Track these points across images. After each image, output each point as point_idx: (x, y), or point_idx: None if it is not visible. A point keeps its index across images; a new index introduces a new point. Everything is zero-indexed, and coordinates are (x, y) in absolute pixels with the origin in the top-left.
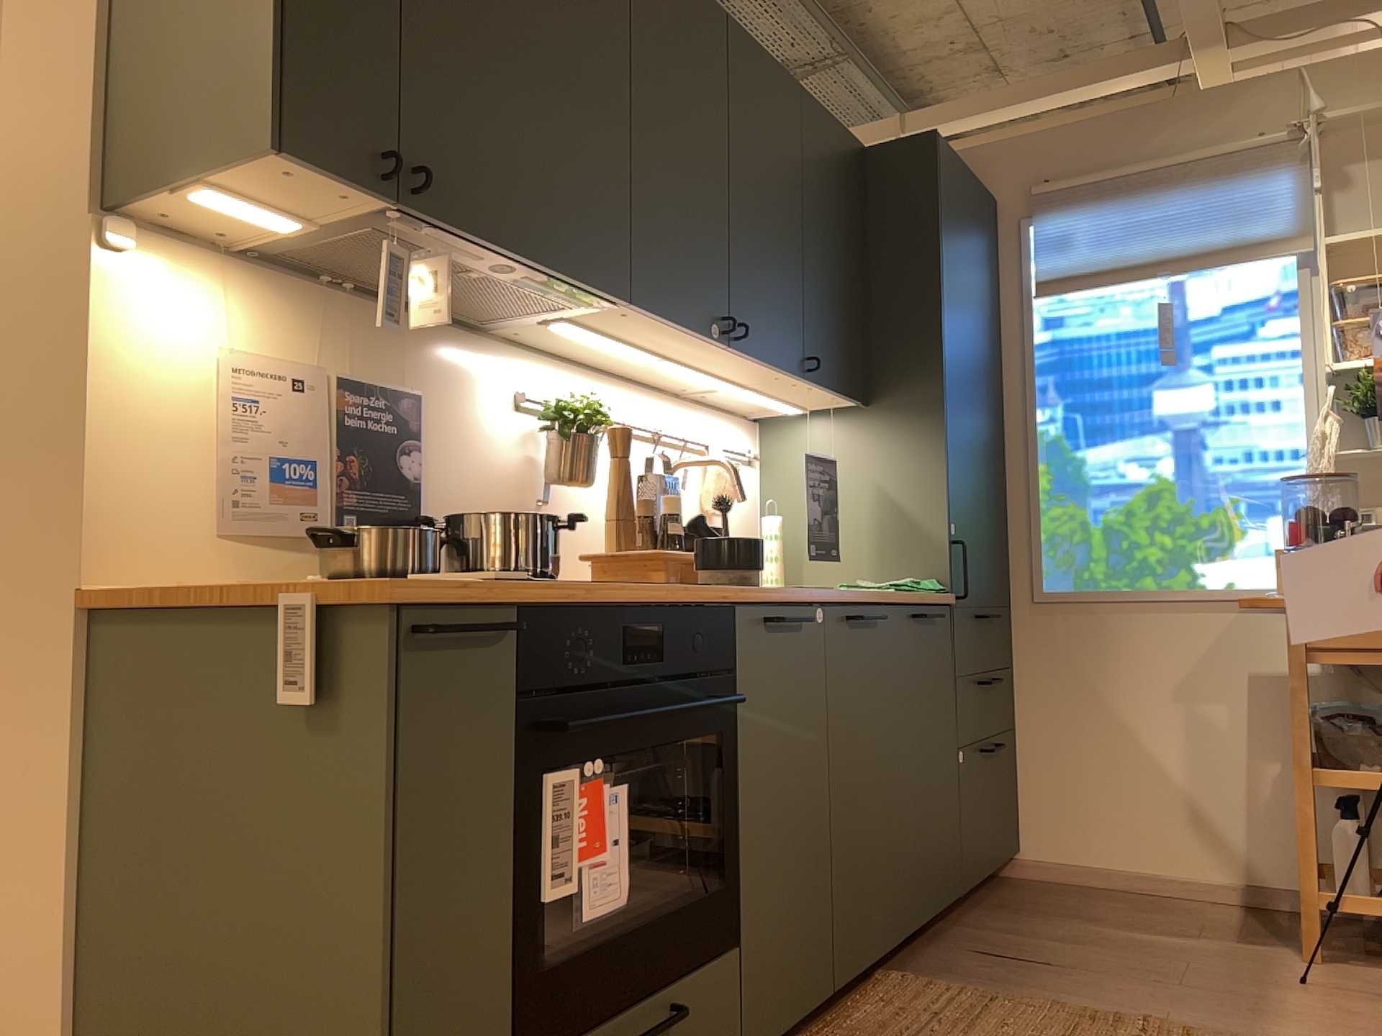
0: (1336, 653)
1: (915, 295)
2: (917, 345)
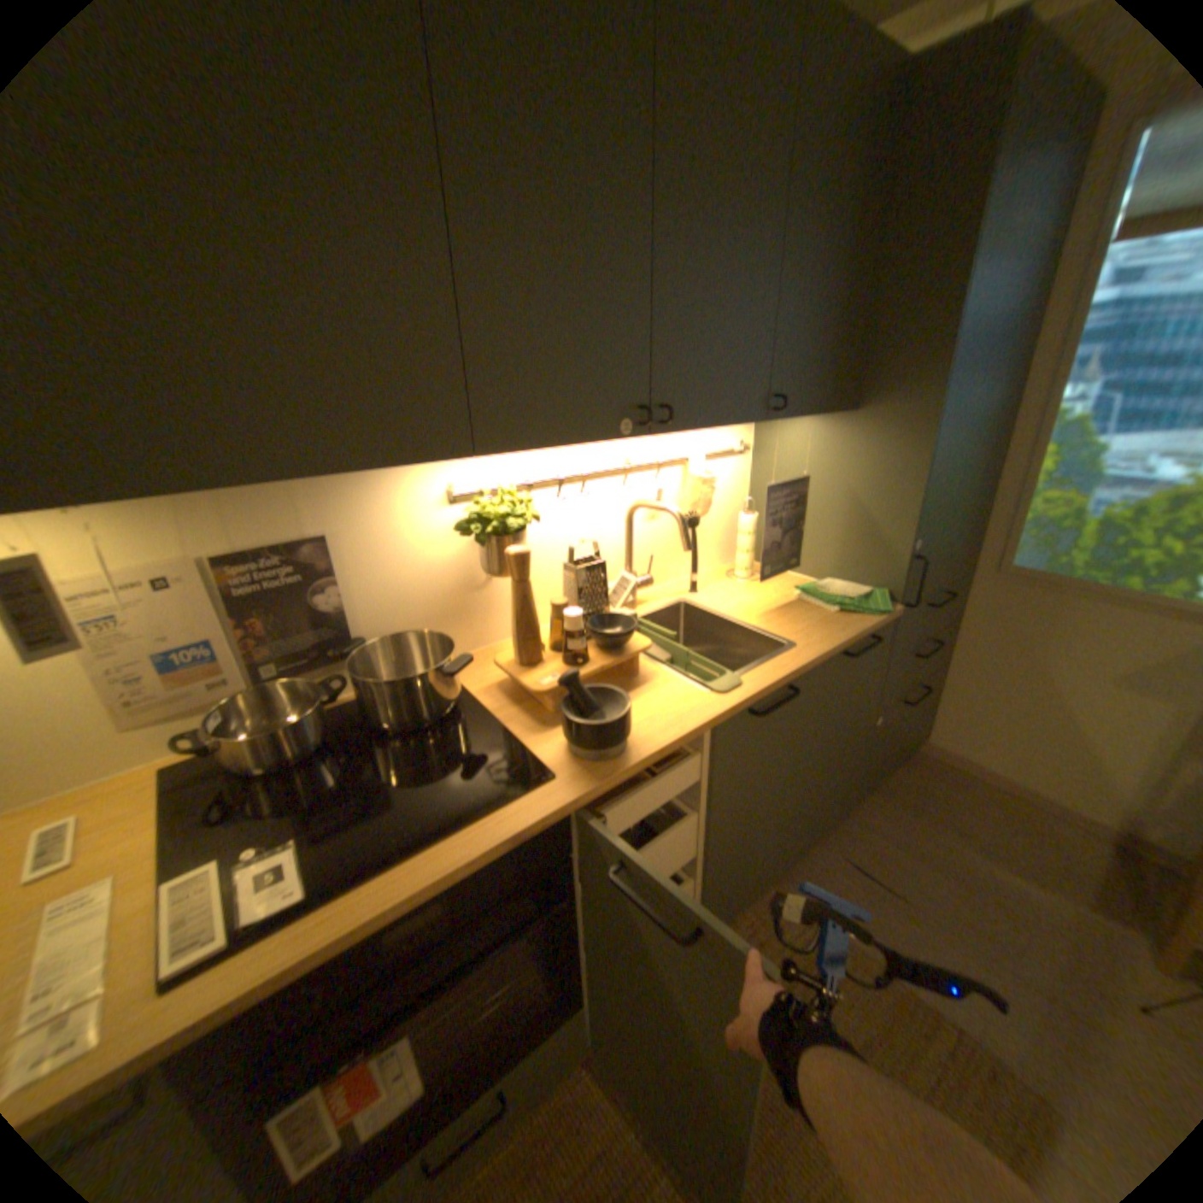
0: None
1: (934, 283)
2: (922, 347)
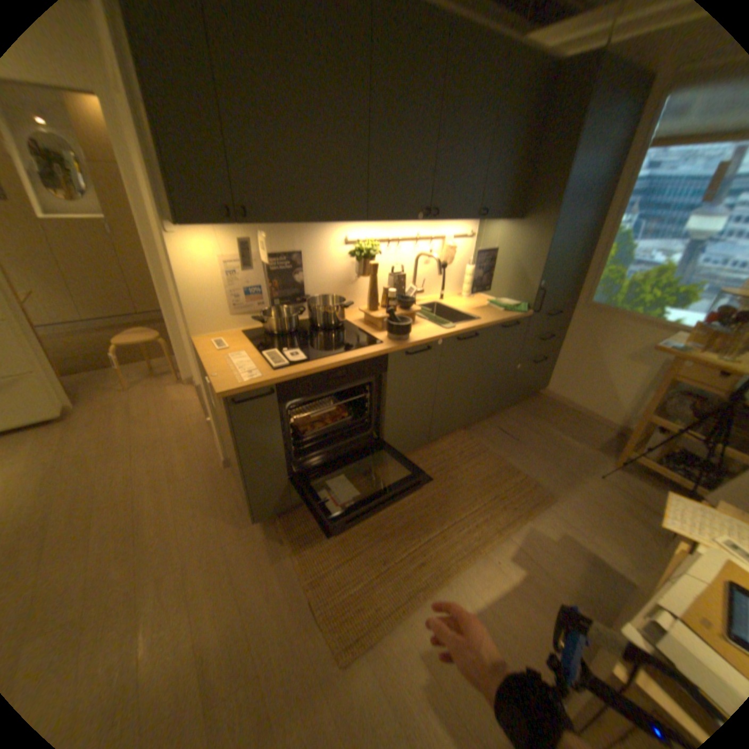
0: (688, 381)
1: (558, 164)
2: (550, 193)
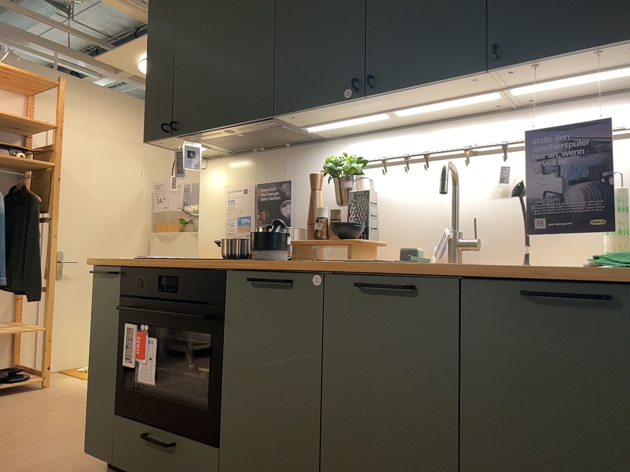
0: None
1: None
2: None
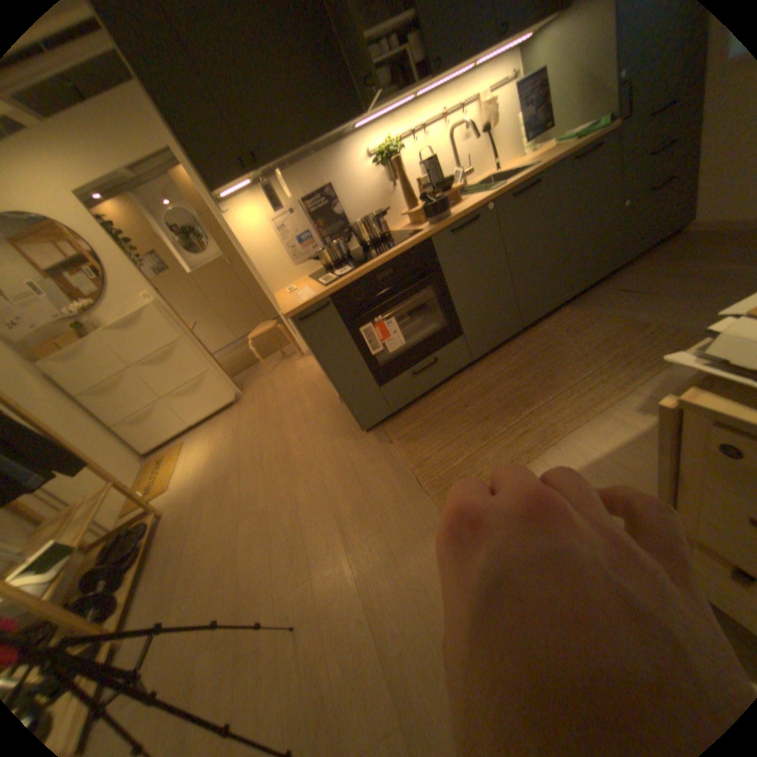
0: None
1: None
2: None
